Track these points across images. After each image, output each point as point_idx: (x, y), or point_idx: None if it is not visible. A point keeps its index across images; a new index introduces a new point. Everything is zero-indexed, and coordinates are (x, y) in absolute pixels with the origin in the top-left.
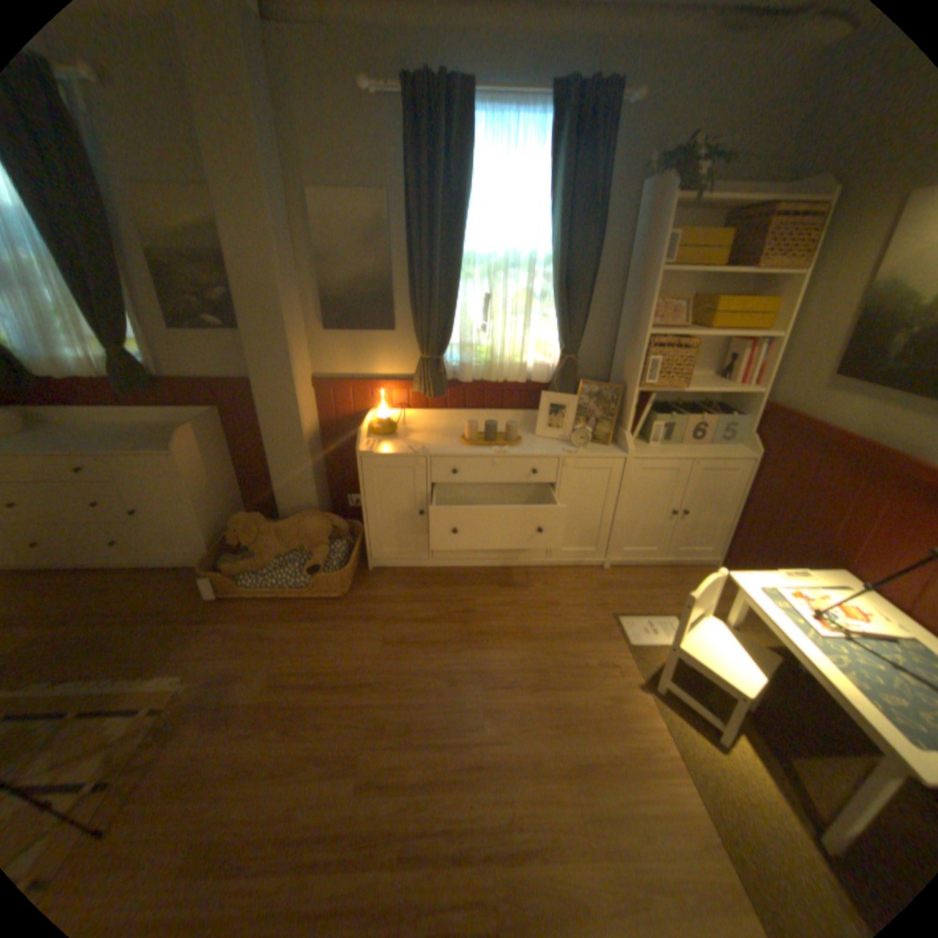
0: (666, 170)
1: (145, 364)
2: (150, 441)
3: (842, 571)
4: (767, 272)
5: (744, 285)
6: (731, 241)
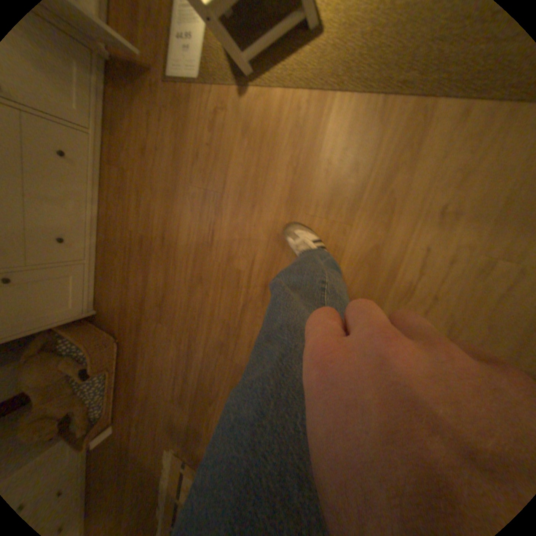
0: None
1: None
2: None
3: None
4: None
5: None
6: None
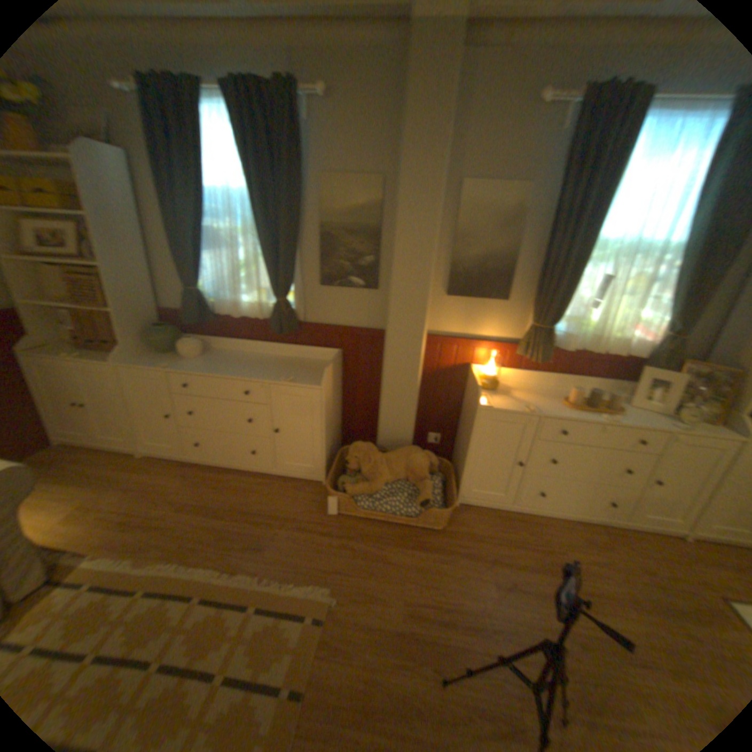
0: None
1: (297, 311)
2: (300, 374)
3: None
4: None
5: None
6: None
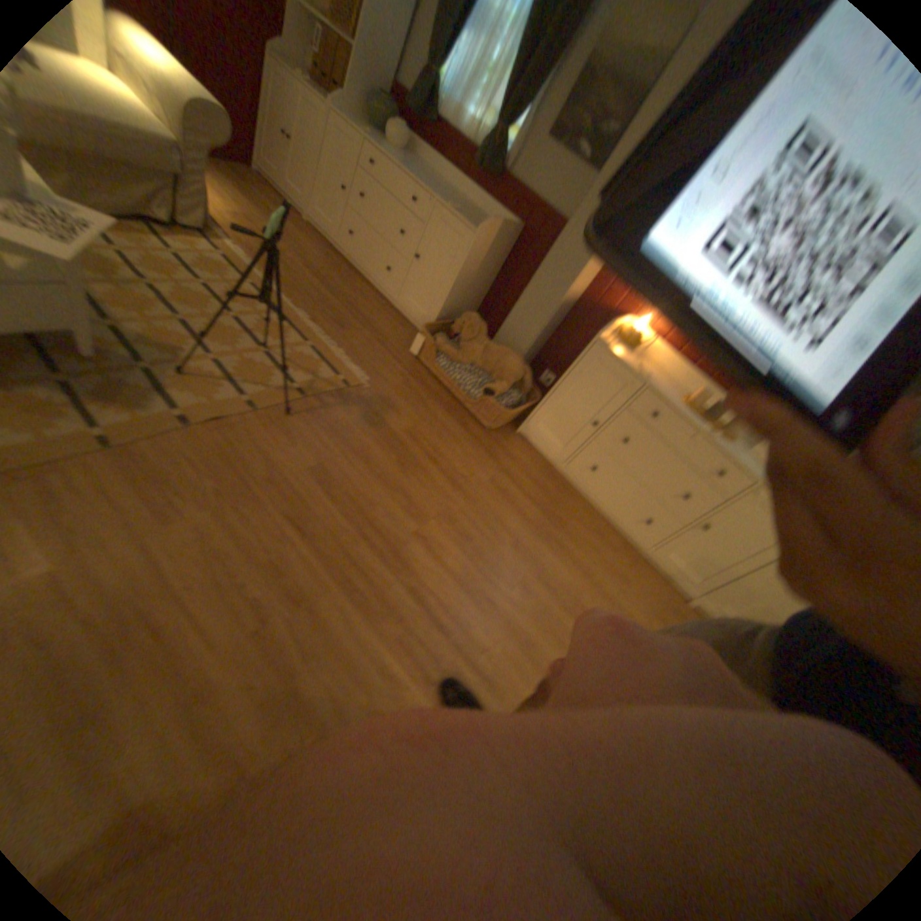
0: None
1: (510, 155)
2: (469, 215)
3: None
4: None
5: None
6: None
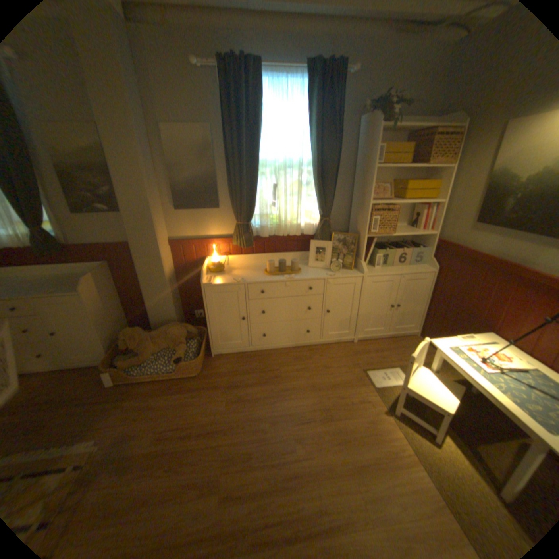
0: (373, 110)
1: (57, 237)
2: (63, 286)
3: (490, 333)
4: (433, 166)
5: (420, 174)
6: (412, 149)
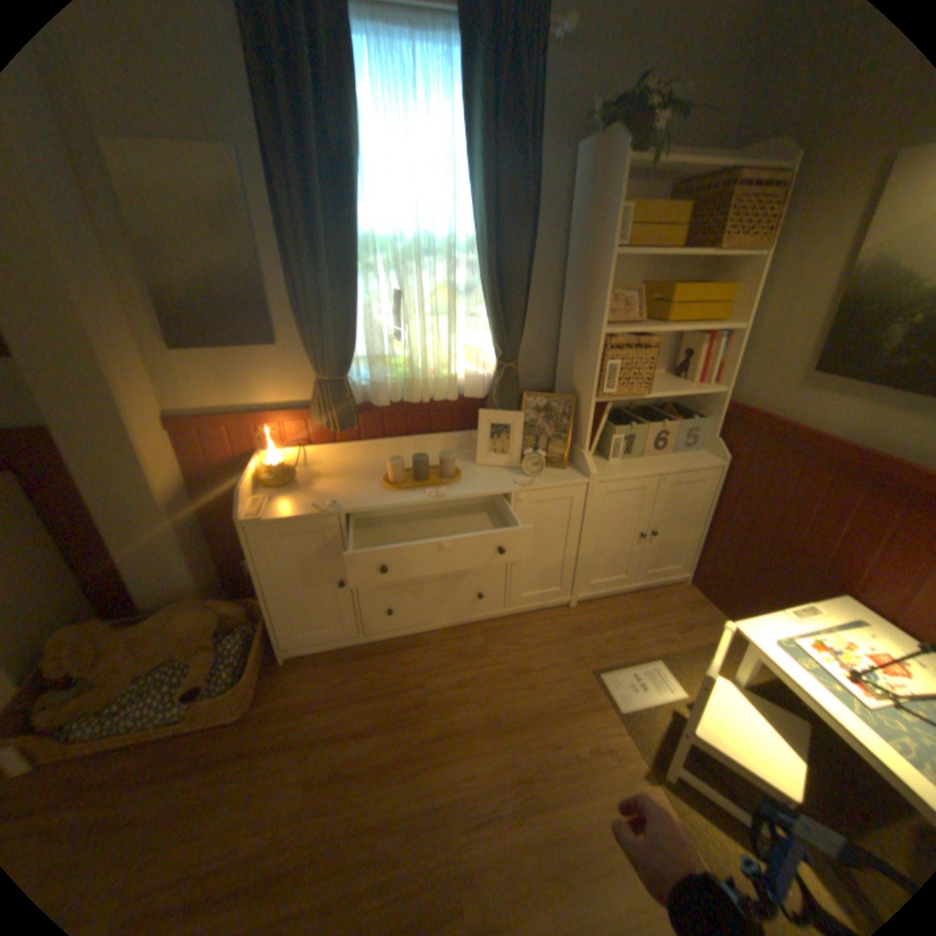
0: (603, 130)
1: None
2: None
3: (844, 596)
4: (720, 255)
5: (693, 271)
6: (683, 218)
